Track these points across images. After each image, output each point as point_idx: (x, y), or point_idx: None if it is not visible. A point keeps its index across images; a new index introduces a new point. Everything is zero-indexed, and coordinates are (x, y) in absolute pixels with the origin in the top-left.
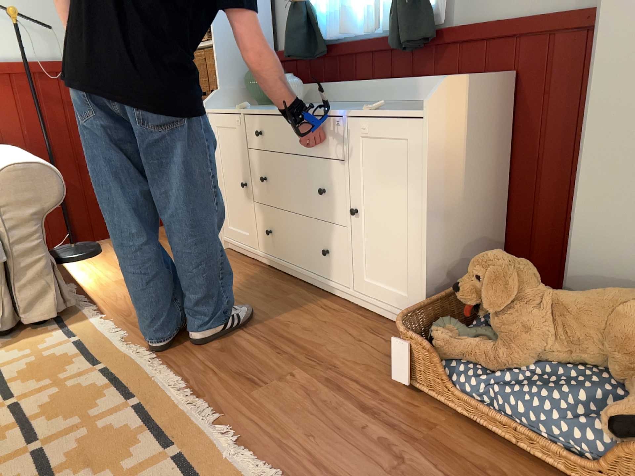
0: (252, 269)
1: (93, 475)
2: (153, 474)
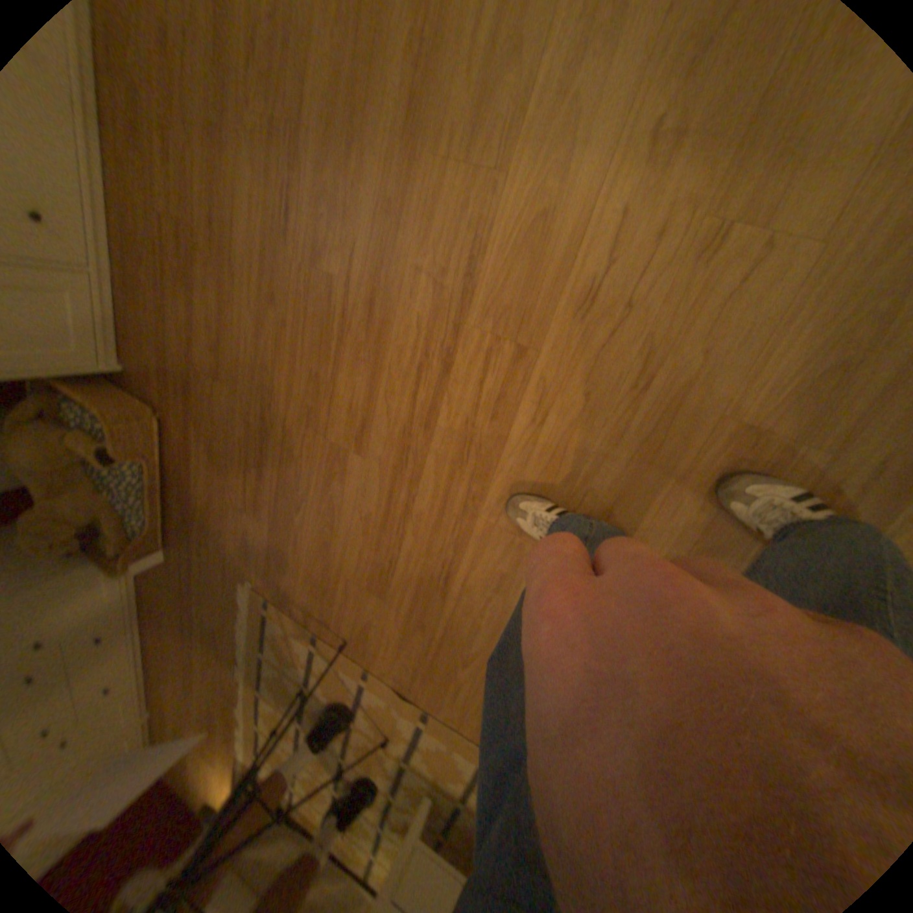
0: (145, 680)
1: (282, 686)
2: (265, 658)
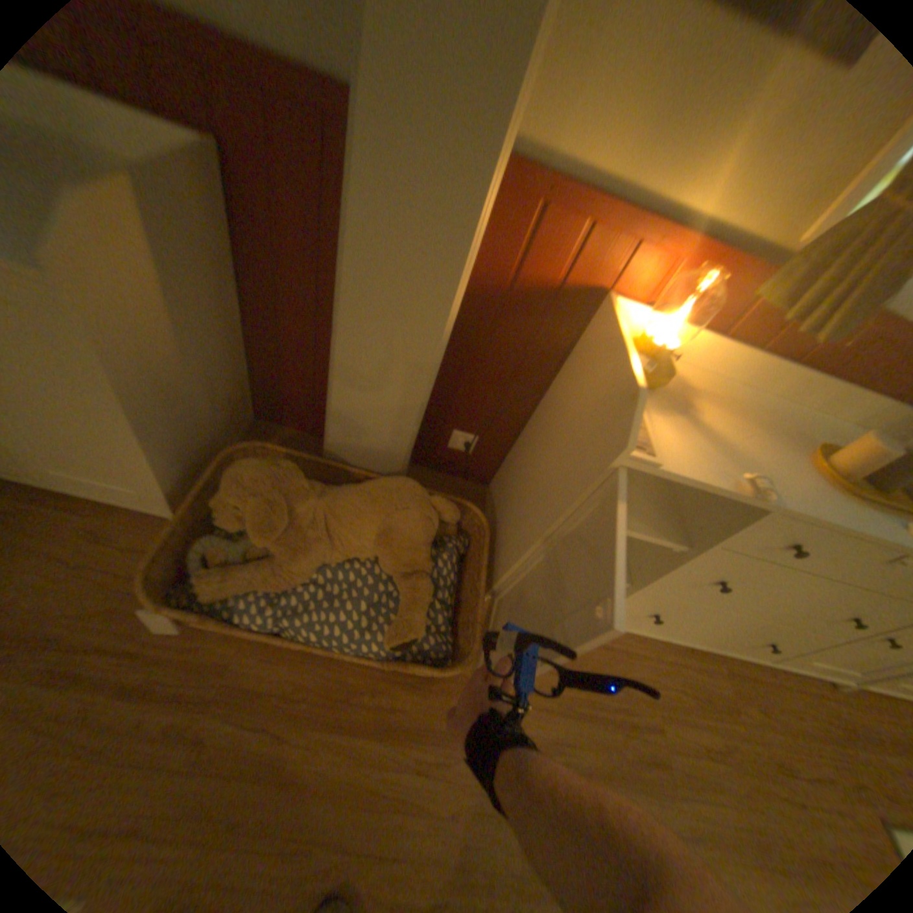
0: None
1: None
2: None
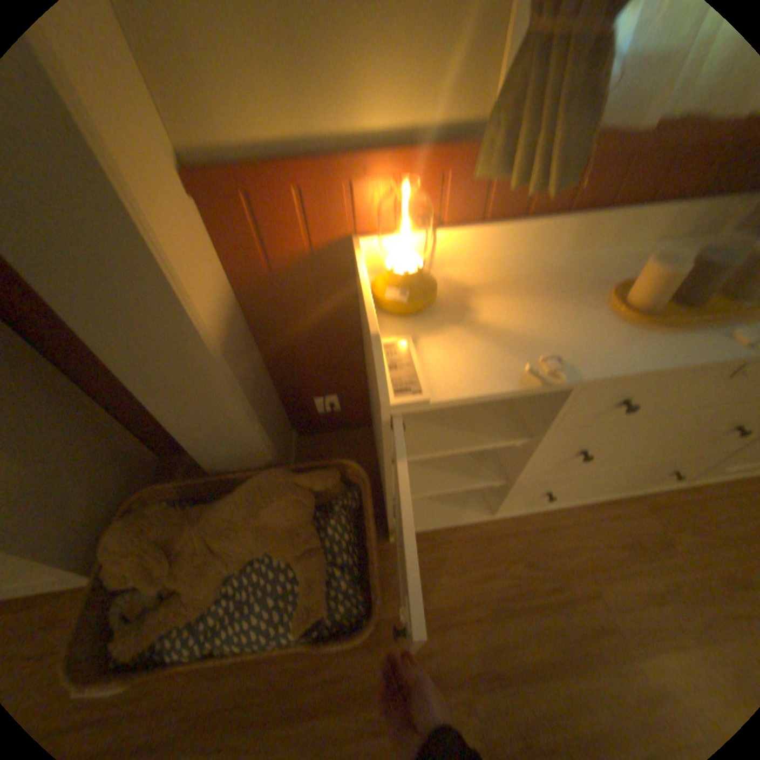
0: None
1: None
2: None
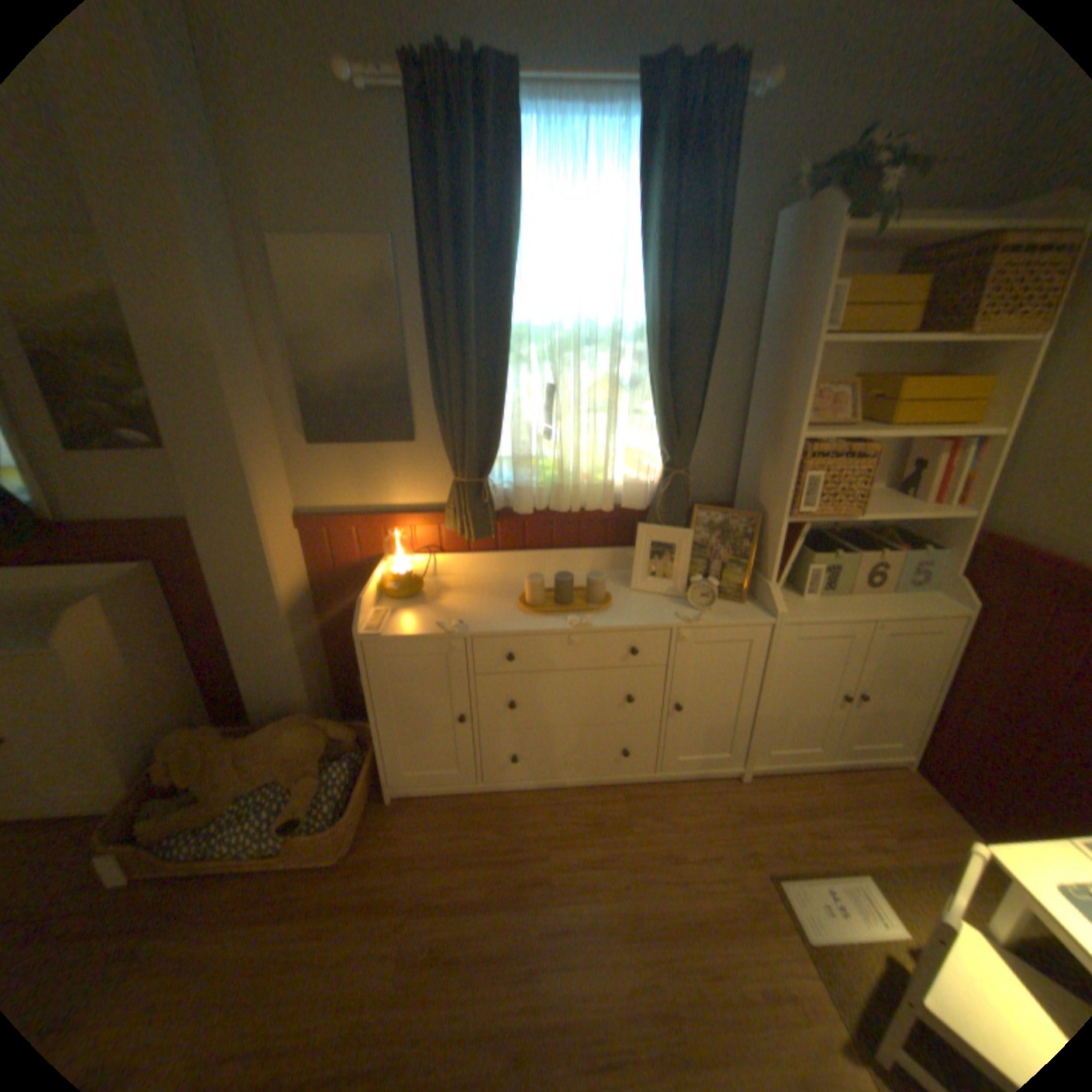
0: None
1: None
2: None
